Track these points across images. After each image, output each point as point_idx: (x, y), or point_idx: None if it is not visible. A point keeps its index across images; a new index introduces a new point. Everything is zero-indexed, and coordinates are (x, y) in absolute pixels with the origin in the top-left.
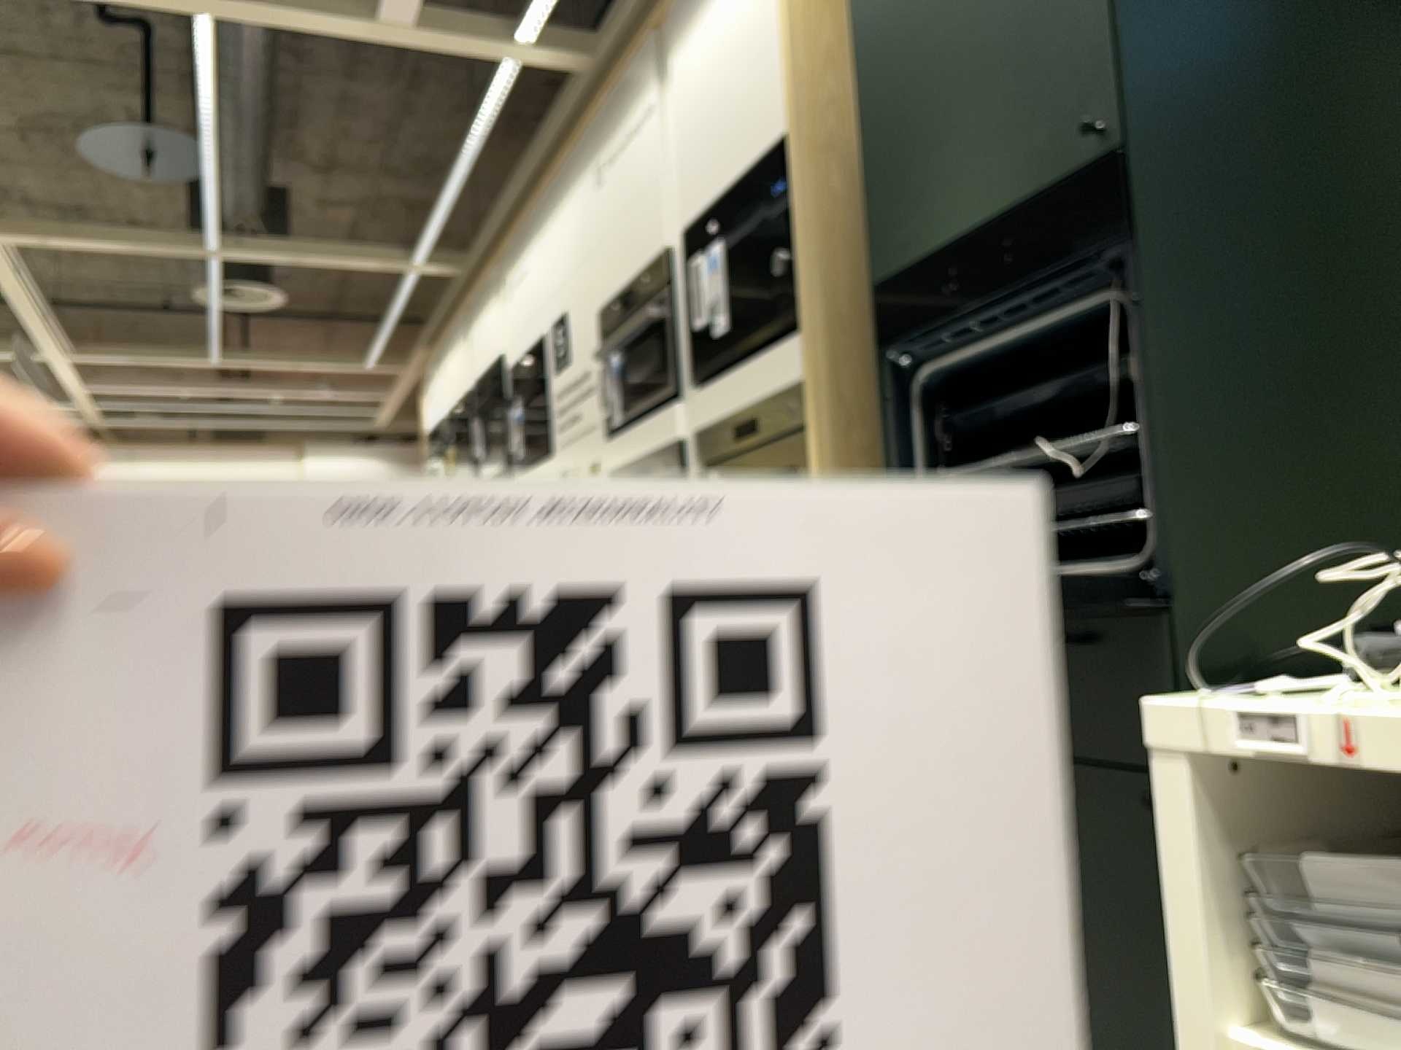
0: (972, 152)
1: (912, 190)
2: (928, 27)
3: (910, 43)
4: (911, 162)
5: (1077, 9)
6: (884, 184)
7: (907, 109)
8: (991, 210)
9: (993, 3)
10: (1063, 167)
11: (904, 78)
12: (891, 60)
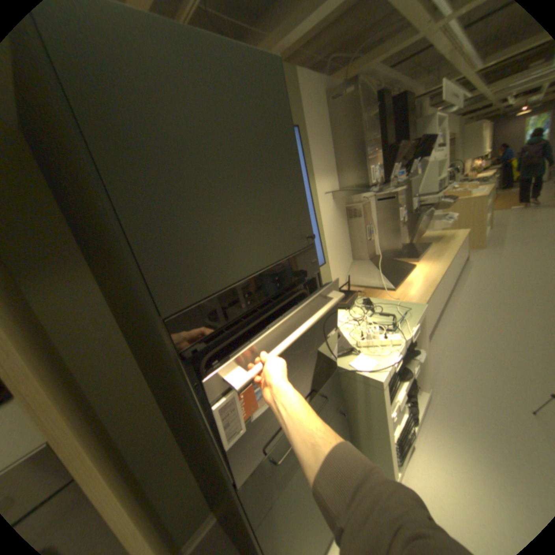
0: (241, 232)
1: (191, 248)
2: (184, 135)
3: (163, 135)
4: (183, 229)
5: (288, 185)
6: (148, 240)
7: (169, 187)
8: (257, 264)
9: (243, 155)
10: (290, 248)
11: (160, 160)
12: (136, 135)
